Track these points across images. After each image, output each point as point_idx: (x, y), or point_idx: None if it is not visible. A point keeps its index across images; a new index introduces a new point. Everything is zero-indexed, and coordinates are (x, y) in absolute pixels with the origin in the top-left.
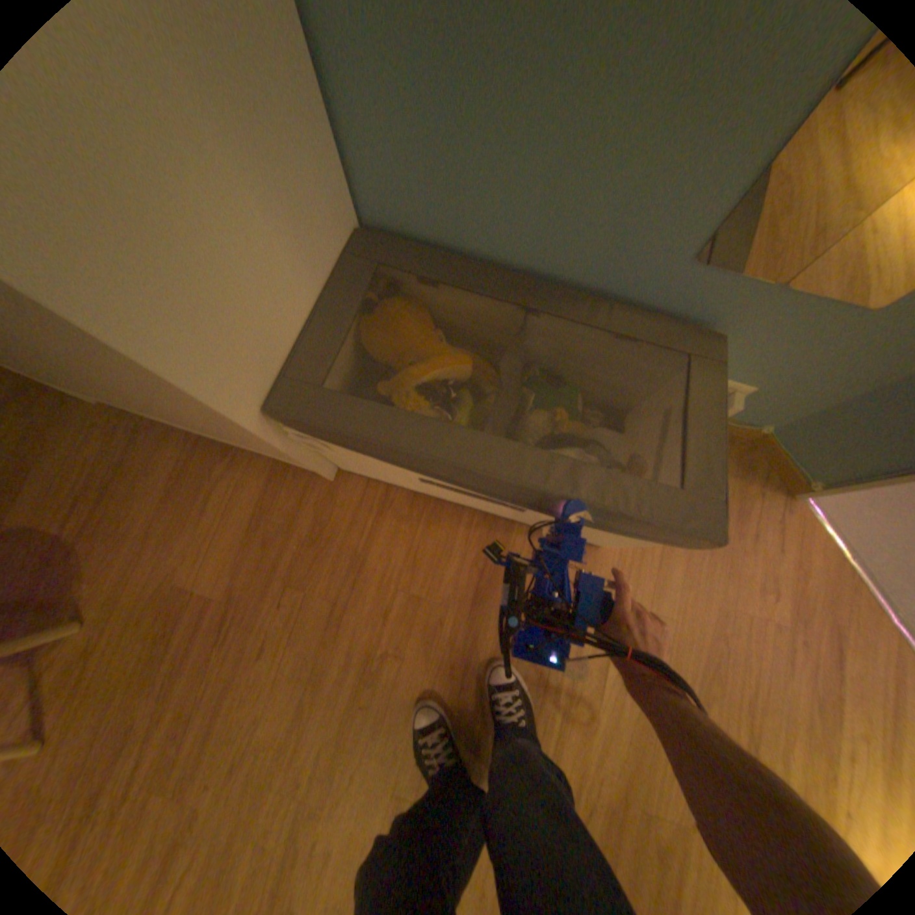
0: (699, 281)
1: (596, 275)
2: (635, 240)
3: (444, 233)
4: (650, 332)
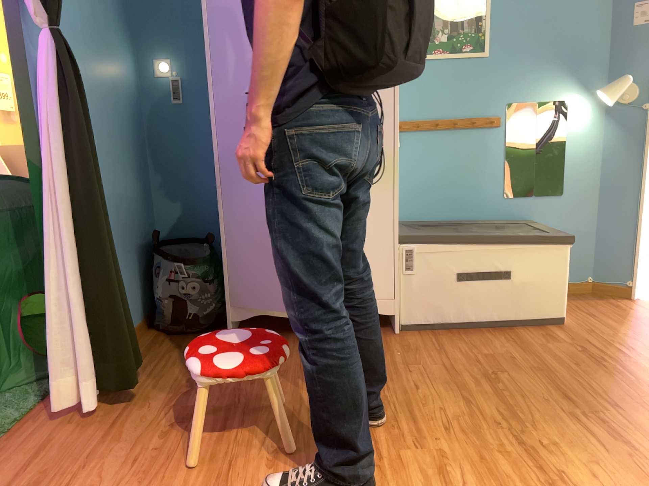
0: (508, 205)
1: (476, 216)
2: (482, 197)
3: (417, 218)
4: (505, 224)
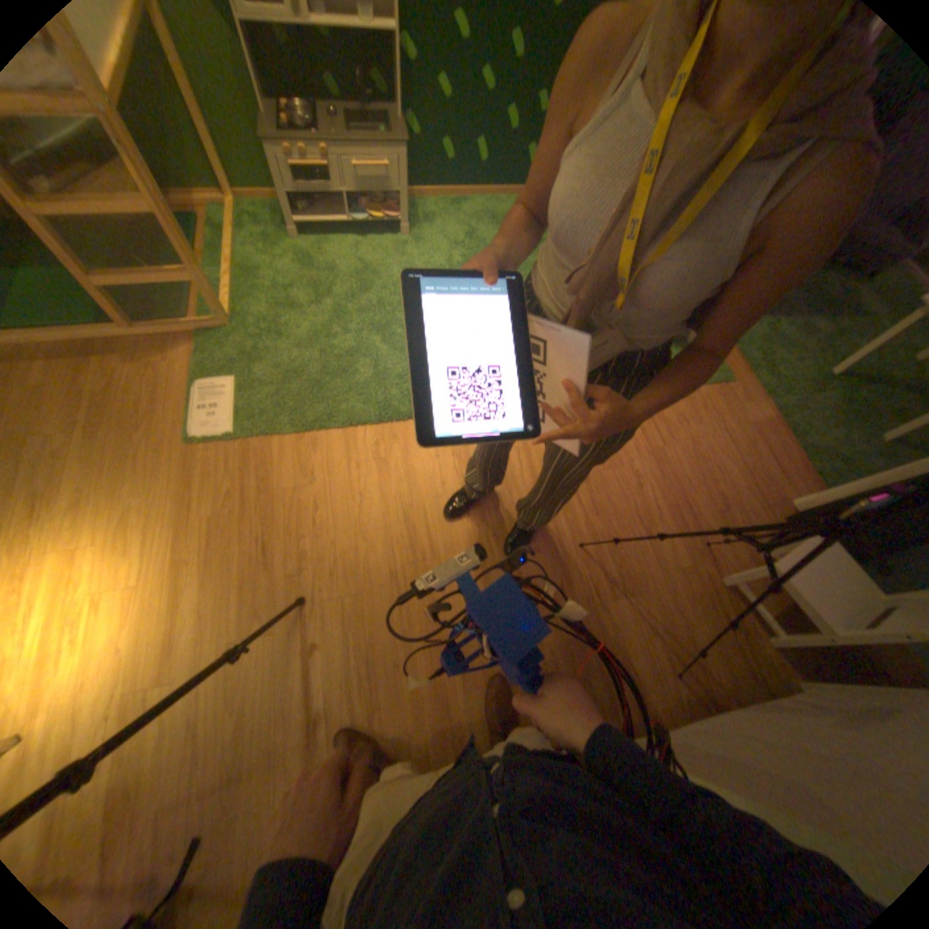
0: None
1: None
2: None
3: None
4: None
